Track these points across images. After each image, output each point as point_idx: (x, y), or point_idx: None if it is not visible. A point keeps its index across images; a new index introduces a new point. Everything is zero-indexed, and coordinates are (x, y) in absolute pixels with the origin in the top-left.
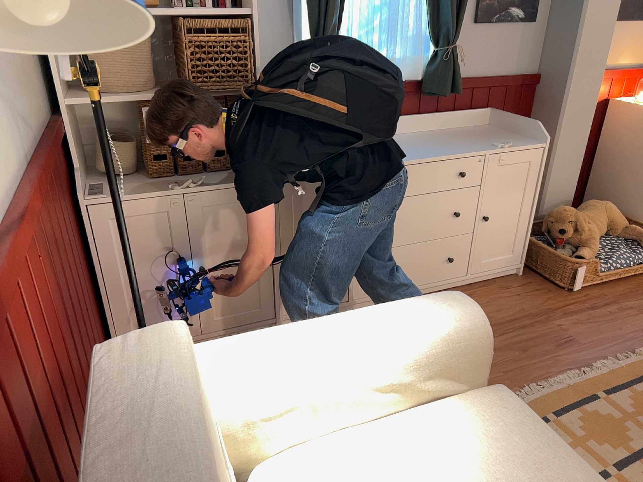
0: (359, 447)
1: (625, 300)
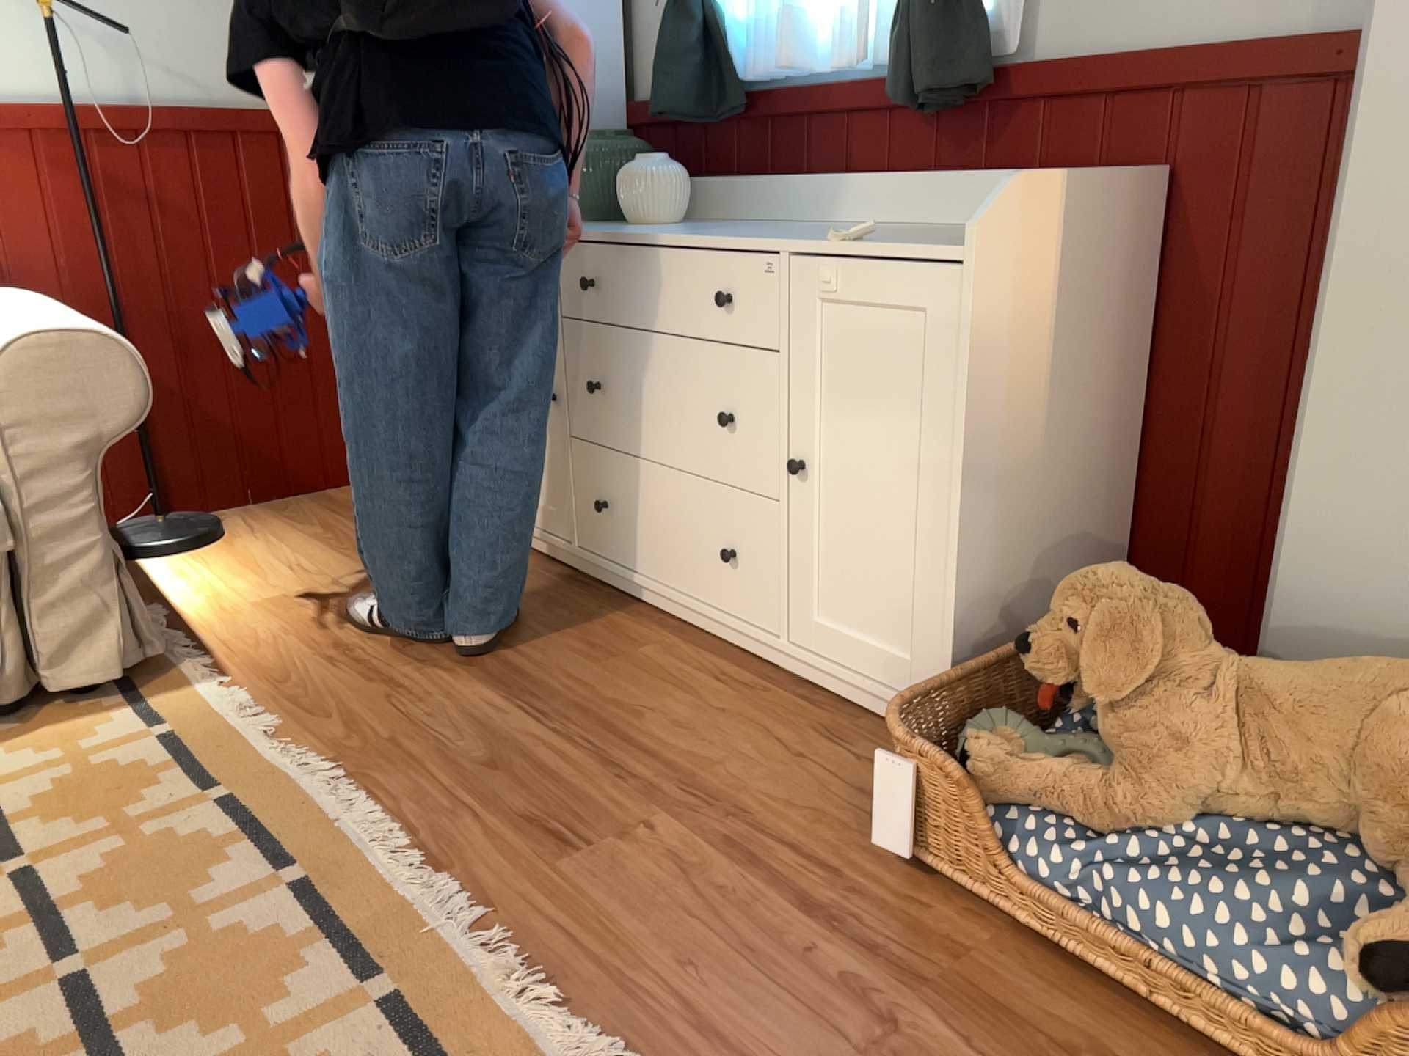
0: None
1: (949, 1010)
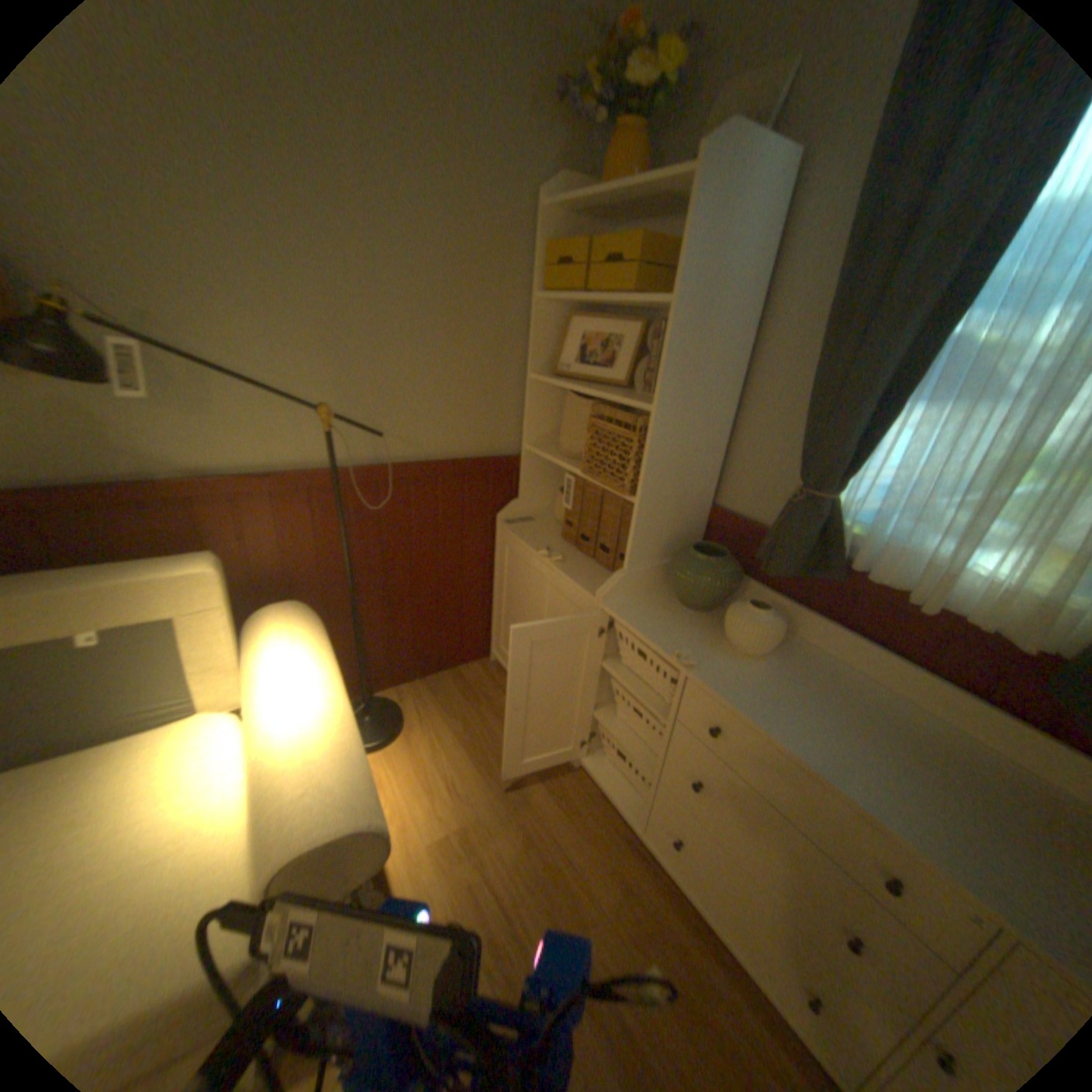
0: (213, 785)
1: None
